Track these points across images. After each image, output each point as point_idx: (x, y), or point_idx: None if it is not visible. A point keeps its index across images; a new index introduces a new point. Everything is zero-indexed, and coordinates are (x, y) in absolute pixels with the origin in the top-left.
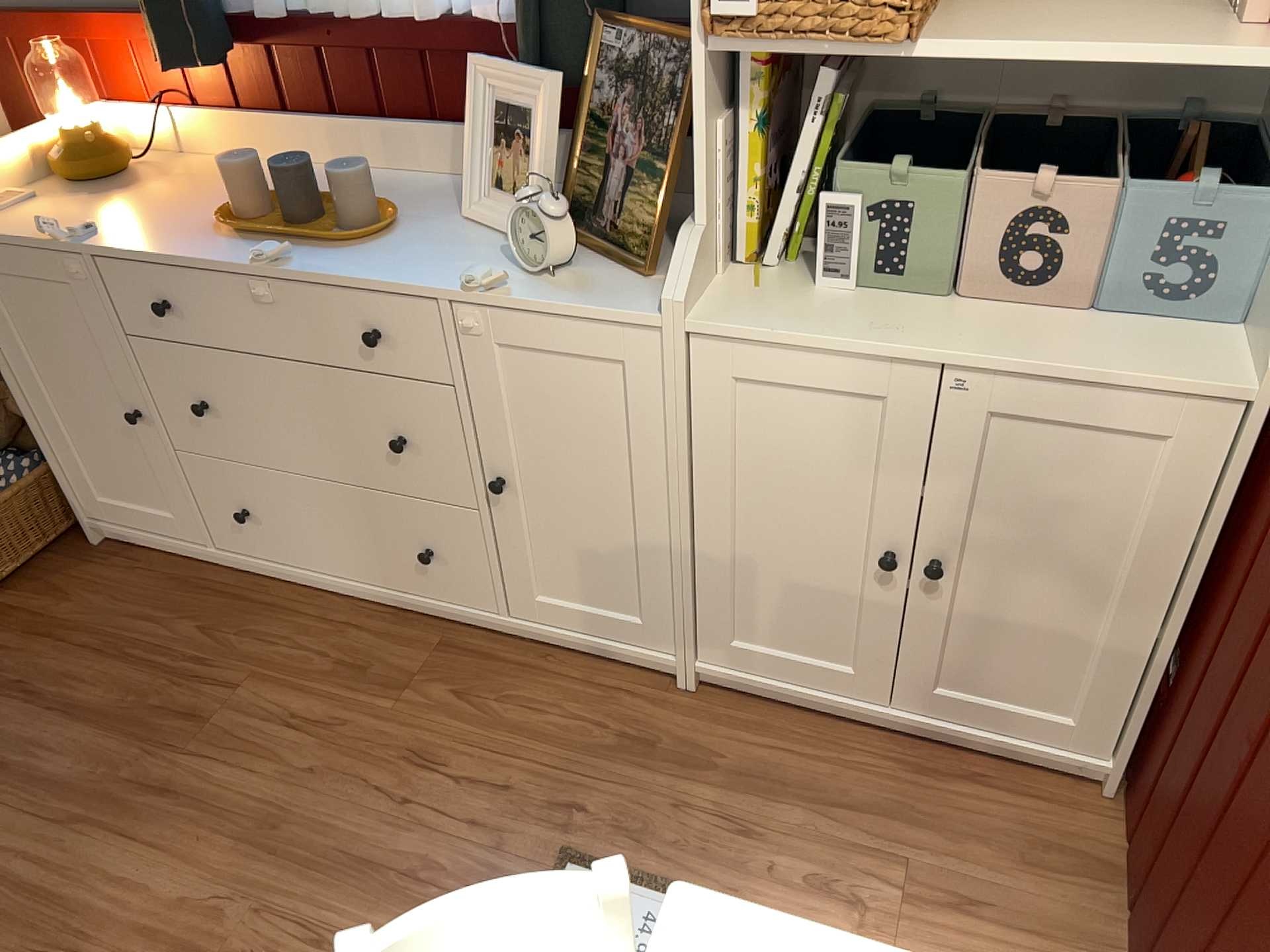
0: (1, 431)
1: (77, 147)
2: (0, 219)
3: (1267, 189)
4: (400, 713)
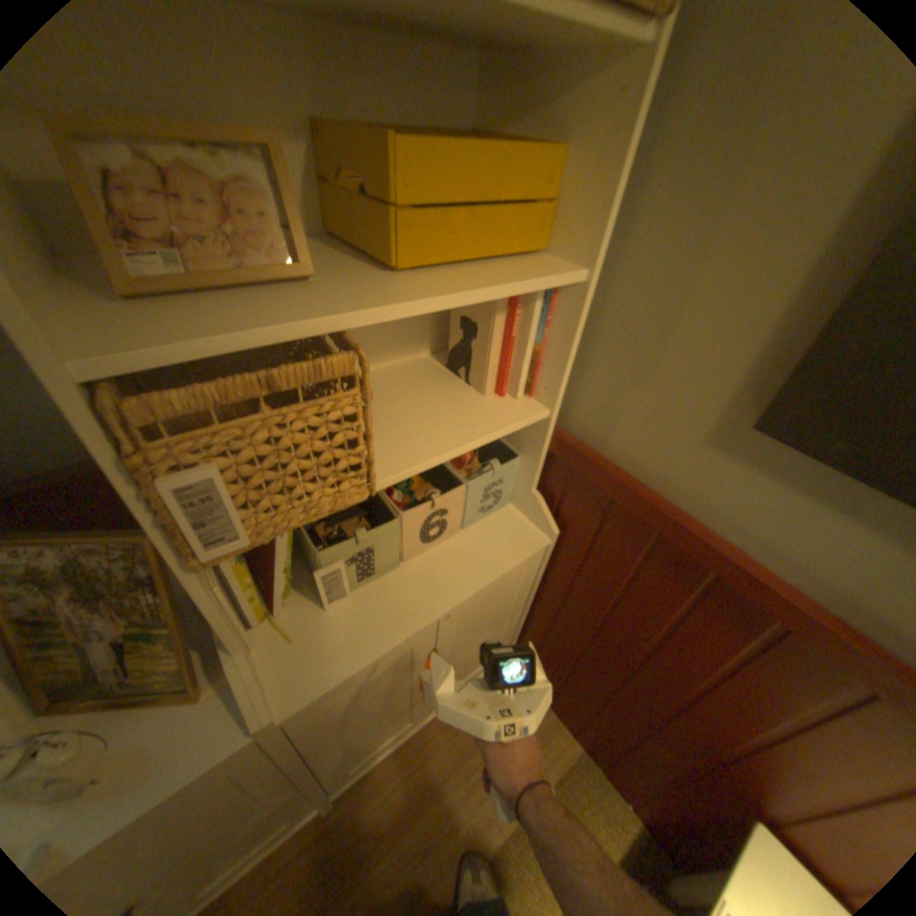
0: None
1: None
2: None
3: (510, 449)
4: None
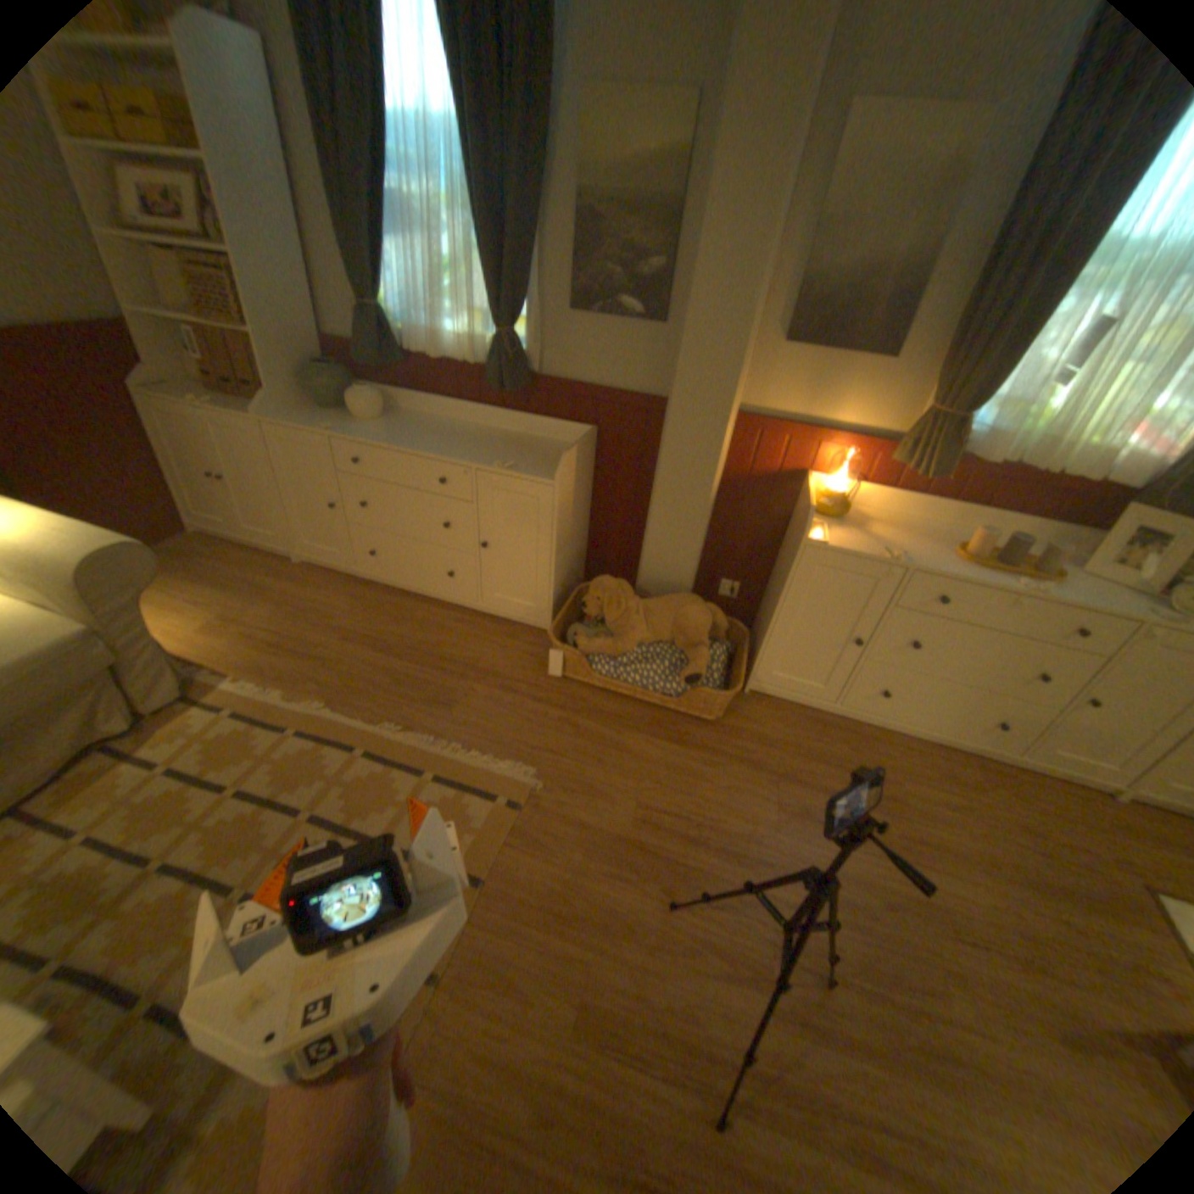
0: (709, 630)
1: (835, 497)
2: (828, 536)
3: None
4: (997, 808)
